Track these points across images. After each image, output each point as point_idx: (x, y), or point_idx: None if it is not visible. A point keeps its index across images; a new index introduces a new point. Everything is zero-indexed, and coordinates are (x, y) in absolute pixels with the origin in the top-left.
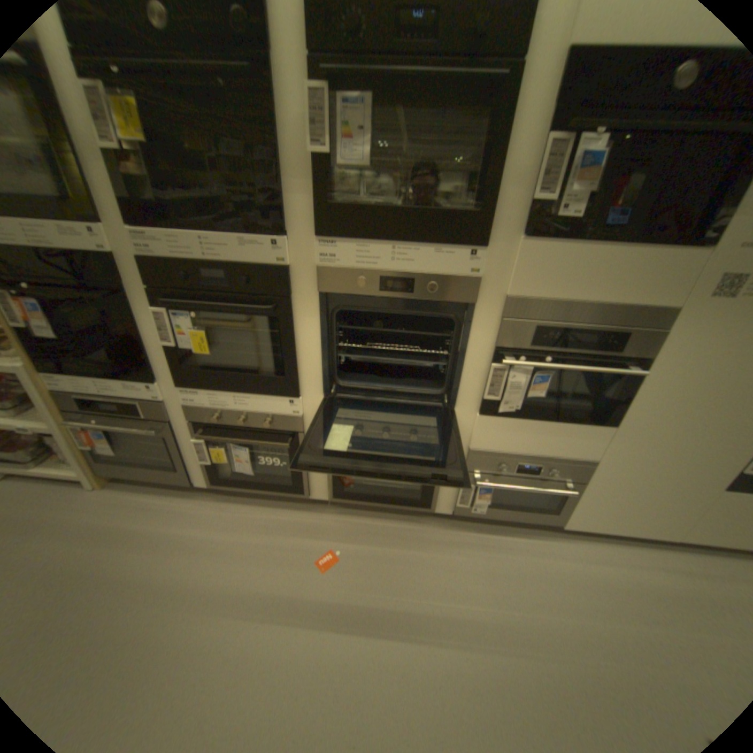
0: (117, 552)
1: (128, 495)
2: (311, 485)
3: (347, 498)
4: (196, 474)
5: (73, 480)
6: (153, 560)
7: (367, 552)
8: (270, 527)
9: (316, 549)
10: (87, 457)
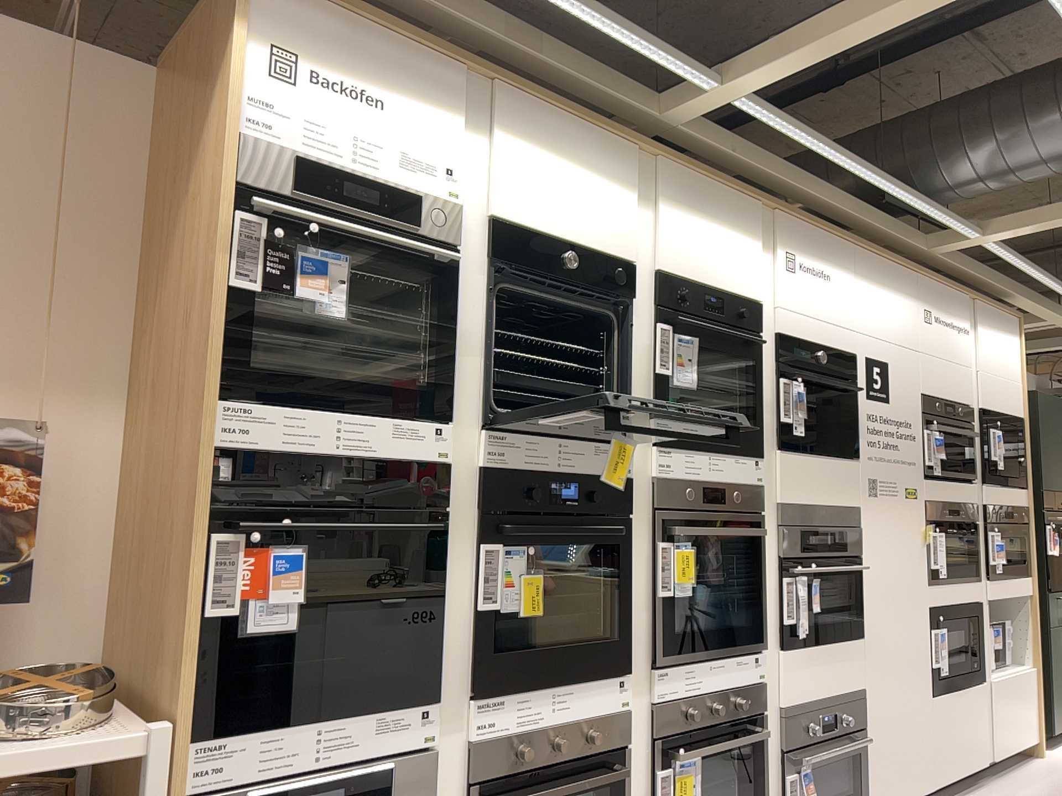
0: None
1: None
2: None
3: None
4: None
5: None
6: None
7: None
8: None
9: None
10: None
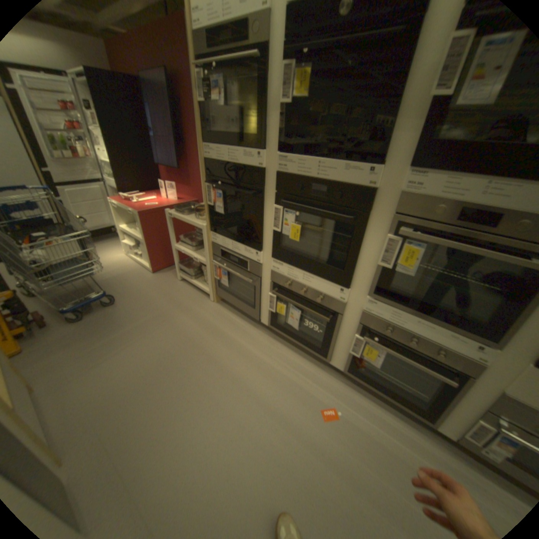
0: (215, 341)
1: (228, 311)
2: (334, 354)
3: (359, 377)
4: (265, 315)
5: (207, 293)
6: (230, 354)
7: (363, 426)
8: (298, 369)
9: (325, 401)
10: (216, 283)
